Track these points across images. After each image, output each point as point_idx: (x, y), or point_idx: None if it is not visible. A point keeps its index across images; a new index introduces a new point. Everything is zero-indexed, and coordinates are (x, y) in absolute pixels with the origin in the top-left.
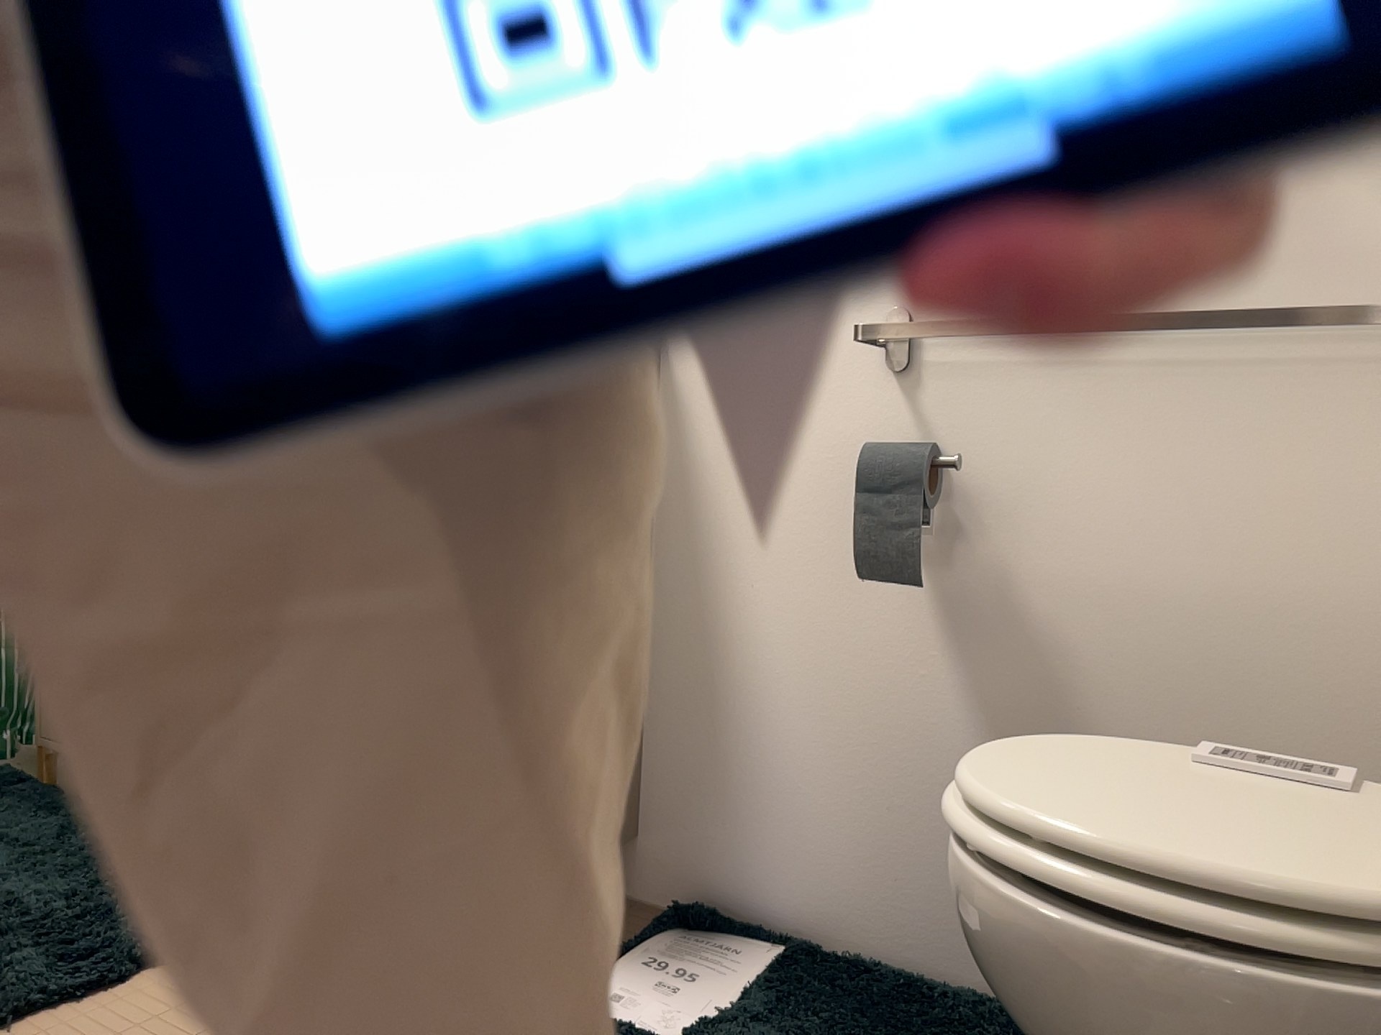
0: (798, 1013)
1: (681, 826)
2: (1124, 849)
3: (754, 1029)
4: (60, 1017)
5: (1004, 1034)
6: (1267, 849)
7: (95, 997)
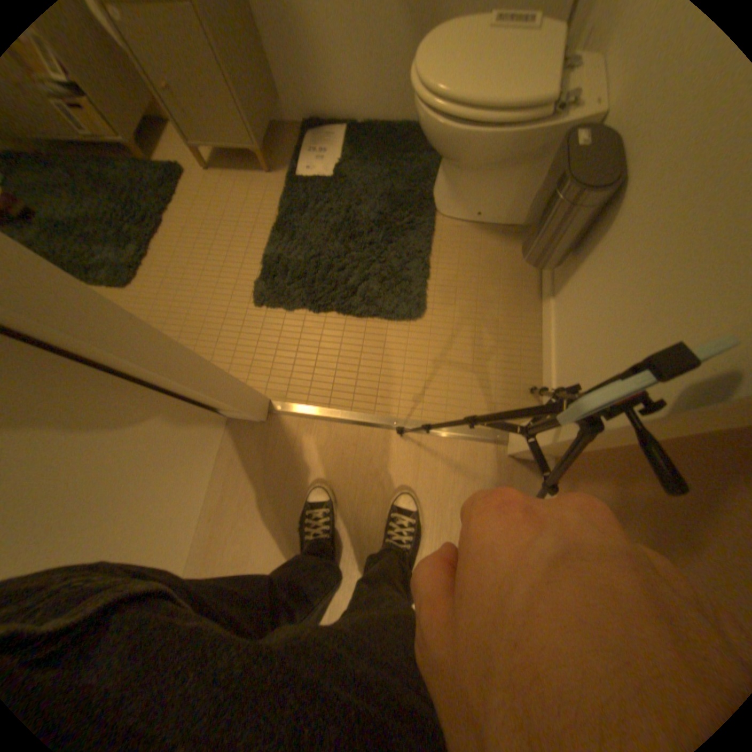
0: (359, 149)
1: (293, 85)
2: (473, 95)
3: (350, 161)
4: (157, 238)
5: (417, 133)
6: (513, 80)
7: (159, 228)
